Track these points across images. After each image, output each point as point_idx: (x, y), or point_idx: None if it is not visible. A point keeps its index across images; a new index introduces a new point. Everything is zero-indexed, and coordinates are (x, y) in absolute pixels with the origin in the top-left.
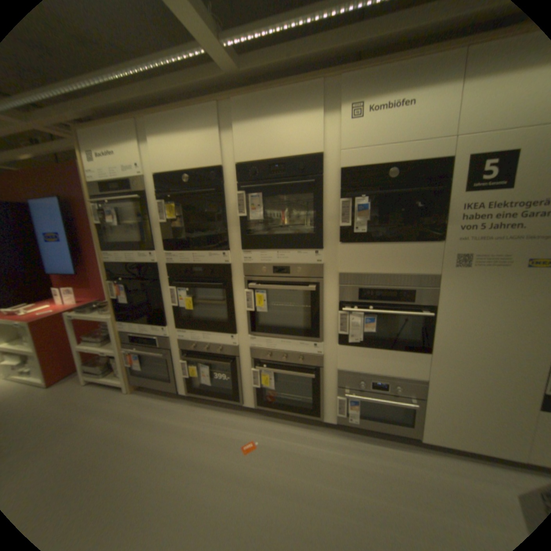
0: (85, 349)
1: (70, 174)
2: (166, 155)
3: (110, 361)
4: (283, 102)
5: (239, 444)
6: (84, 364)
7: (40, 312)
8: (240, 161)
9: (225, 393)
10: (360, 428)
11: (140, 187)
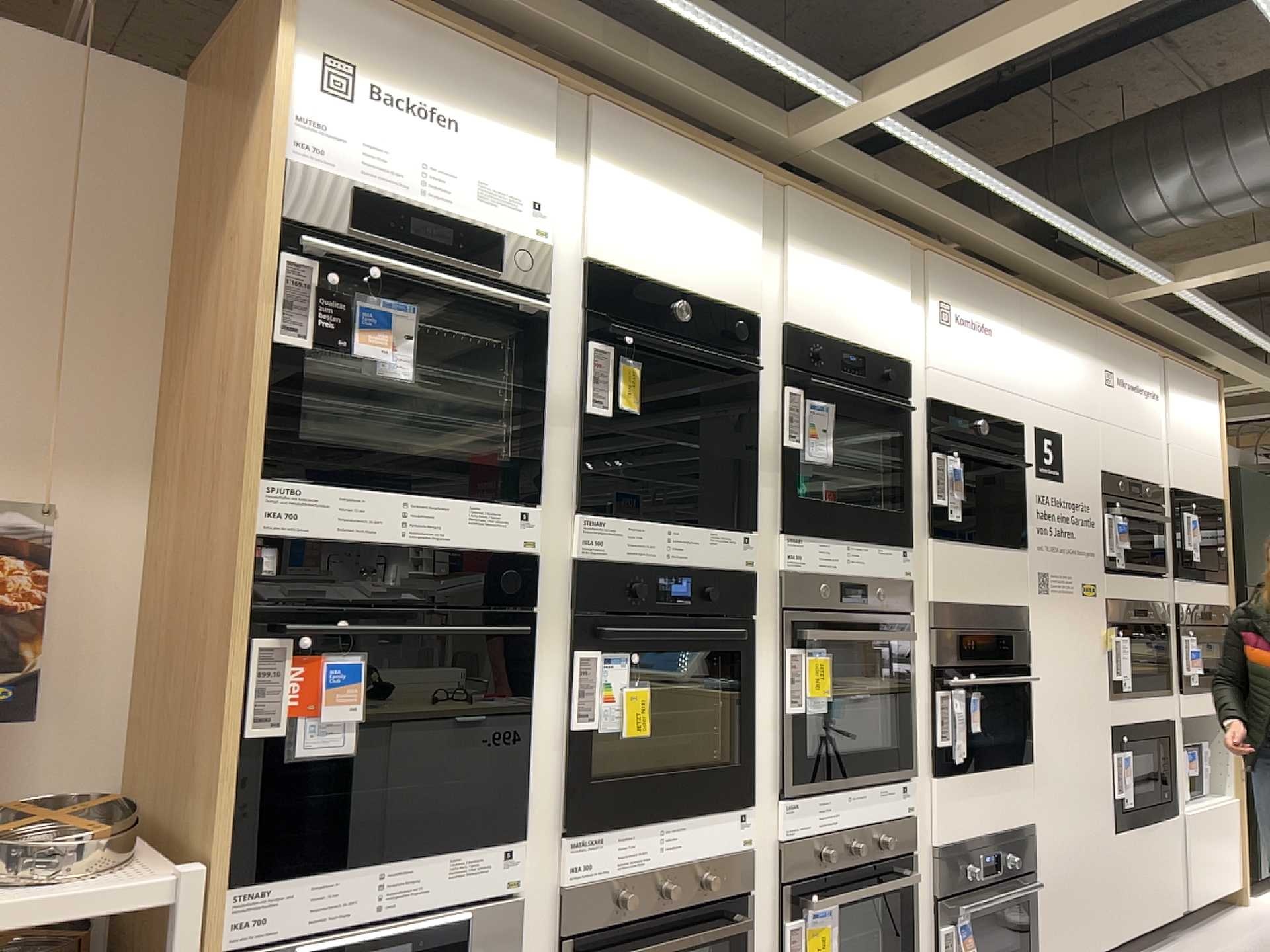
0: None
1: None
2: (643, 241)
3: None
4: (856, 257)
5: None
6: None
7: None
8: (791, 327)
9: None
10: None
11: (550, 287)
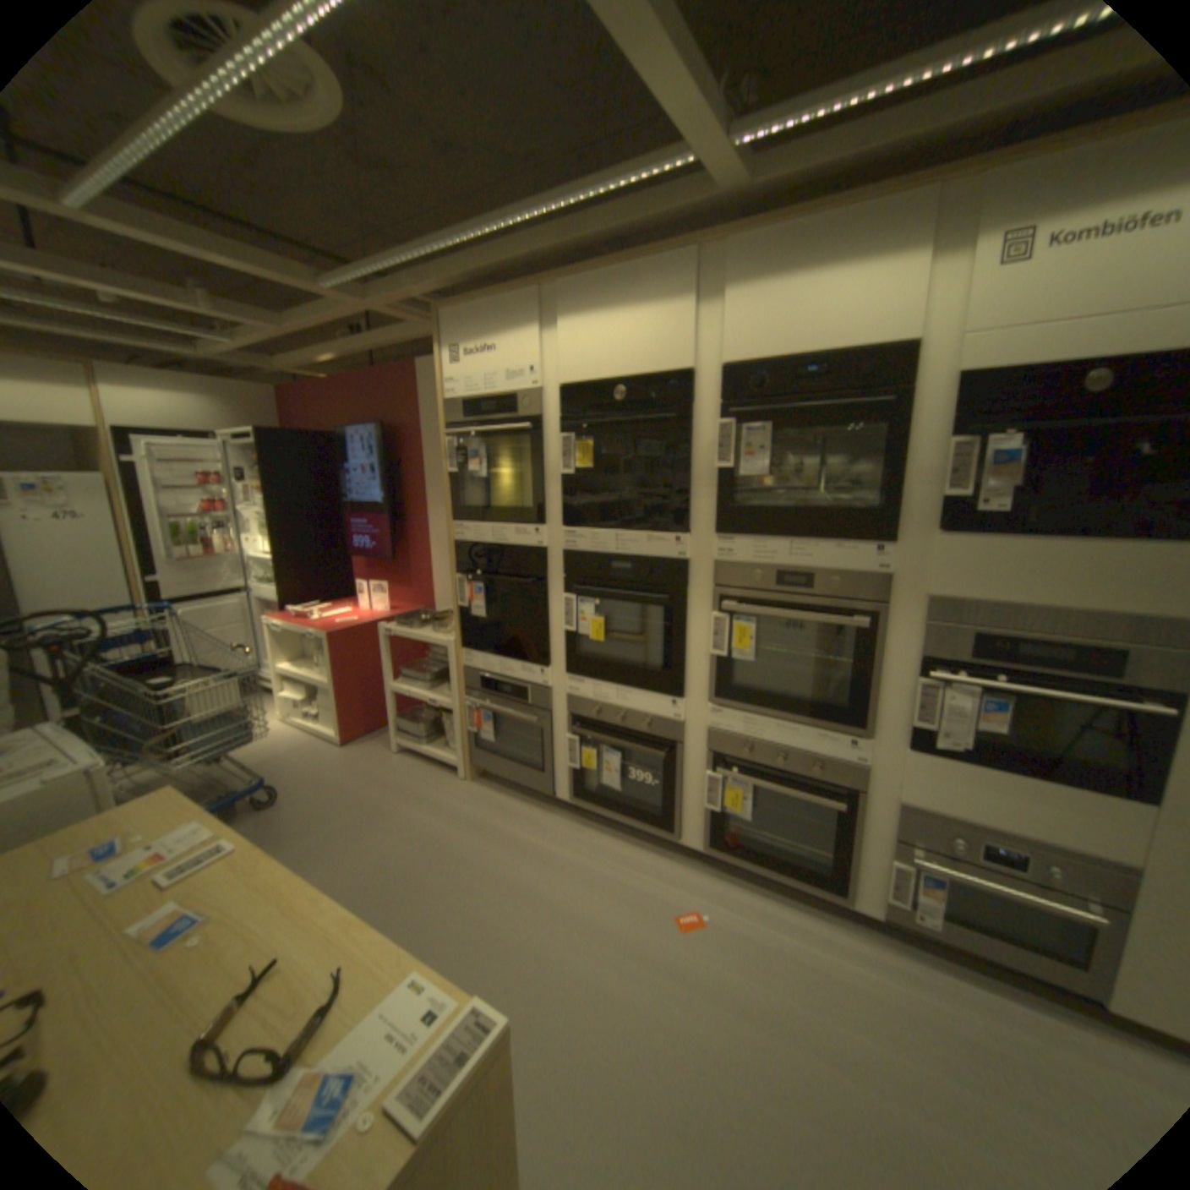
0: (408, 691)
1: (405, 386)
2: (590, 353)
3: (446, 718)
4: (842, 239)
5: (673, 912)
6: (401, 718)
7: (342, 620)
8: (734, 361)
9: (647, 813)
10: (944, 943)
11: (535, 410)
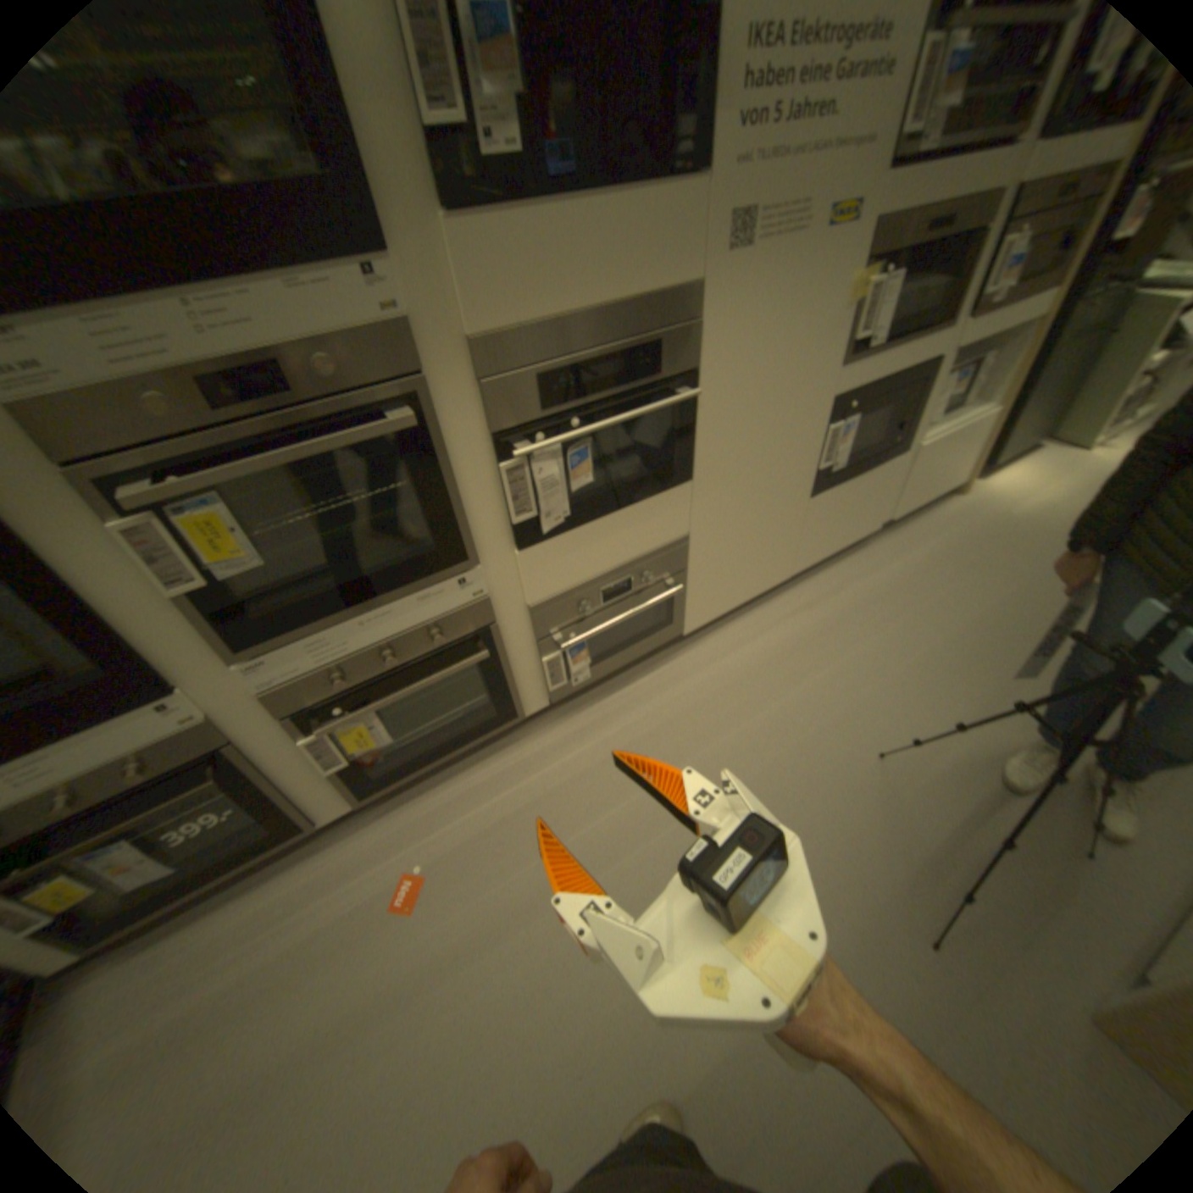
0: None
1: None
2: None
3: None
4: None
5: (372, 906)
6: None
7: None
8: None
9: (232, 846)
10: (585, 680)
11: None
